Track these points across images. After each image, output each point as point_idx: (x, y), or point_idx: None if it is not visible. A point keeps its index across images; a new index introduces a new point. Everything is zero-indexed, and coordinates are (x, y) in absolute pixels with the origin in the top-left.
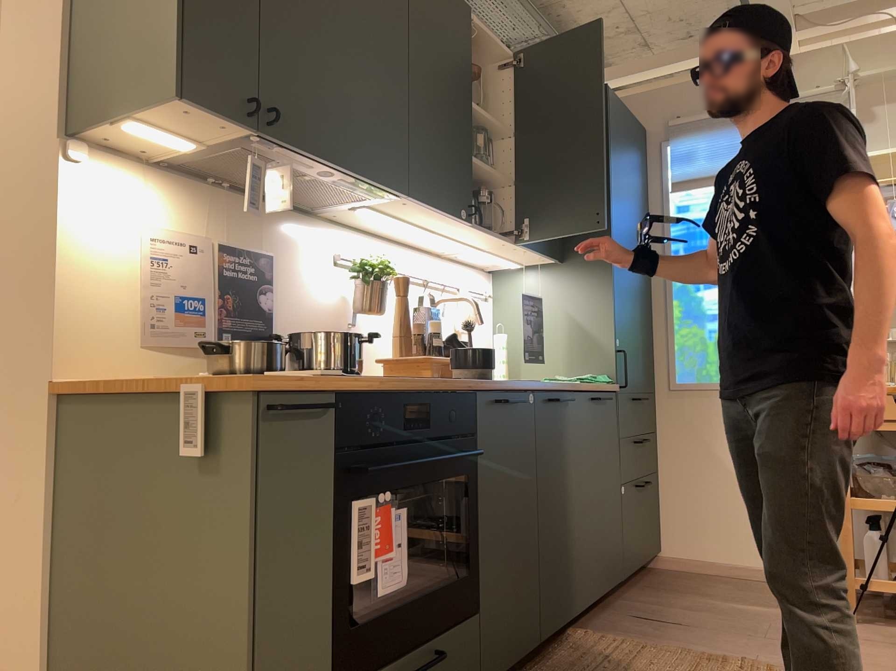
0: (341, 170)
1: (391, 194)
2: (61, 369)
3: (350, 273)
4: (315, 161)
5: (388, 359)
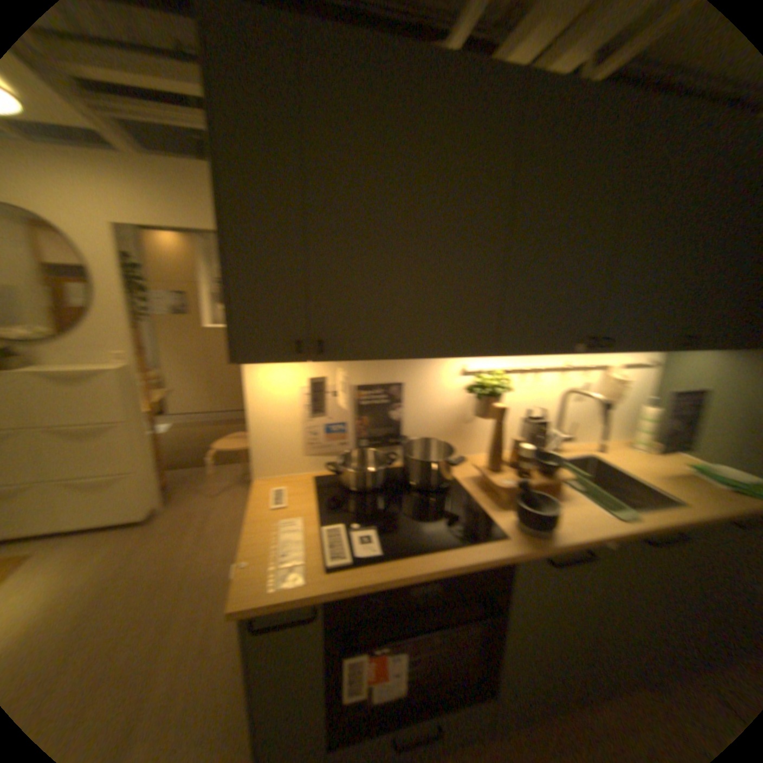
0: (412, 357)
1: (482, 352)
2: (258, 473)
3: (470, 388)
4: (382, 358)
5: (480, 470)
